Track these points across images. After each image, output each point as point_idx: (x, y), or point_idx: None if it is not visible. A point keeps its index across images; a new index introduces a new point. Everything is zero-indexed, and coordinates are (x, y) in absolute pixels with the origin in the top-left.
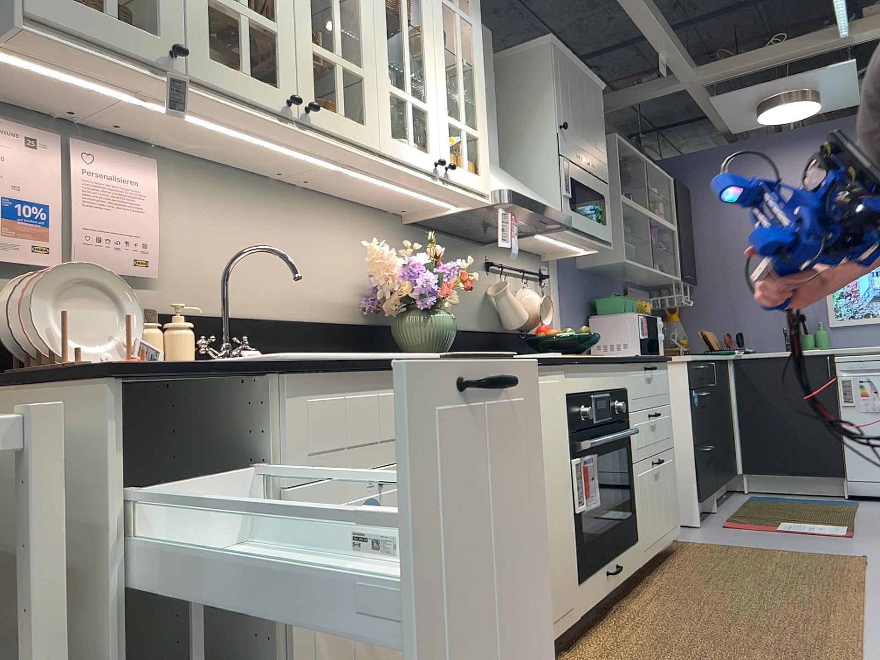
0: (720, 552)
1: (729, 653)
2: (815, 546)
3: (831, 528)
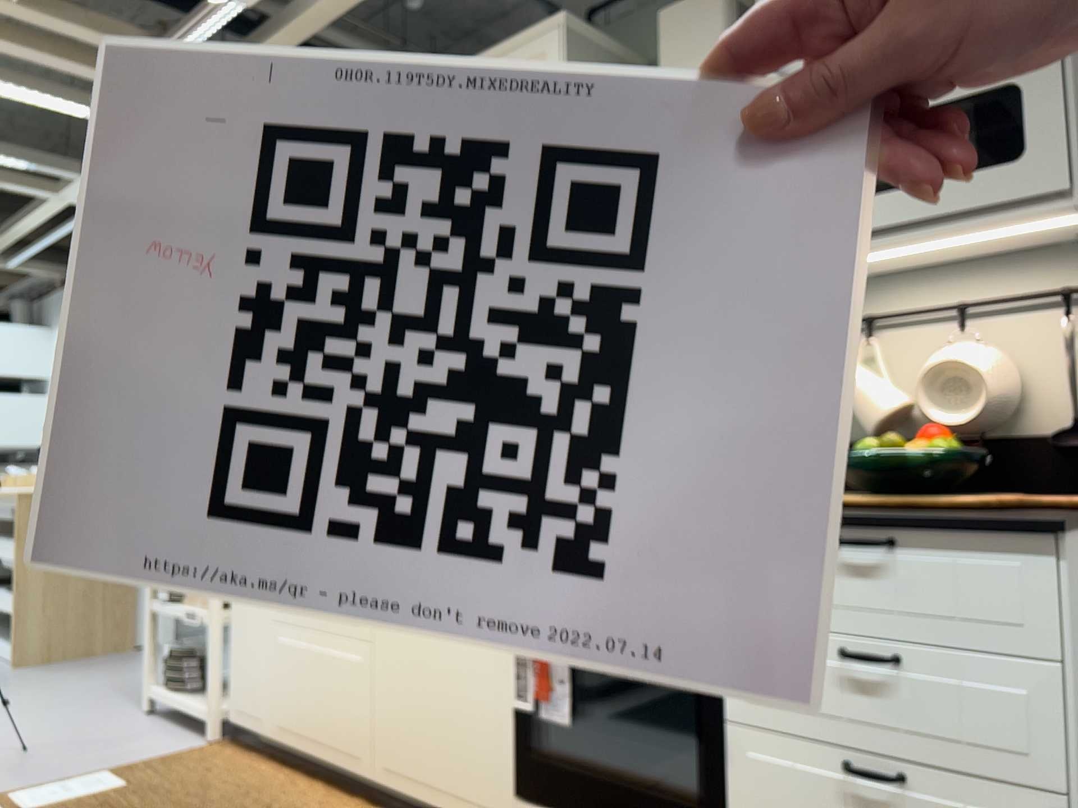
0: None
1: None
2: None
3: None
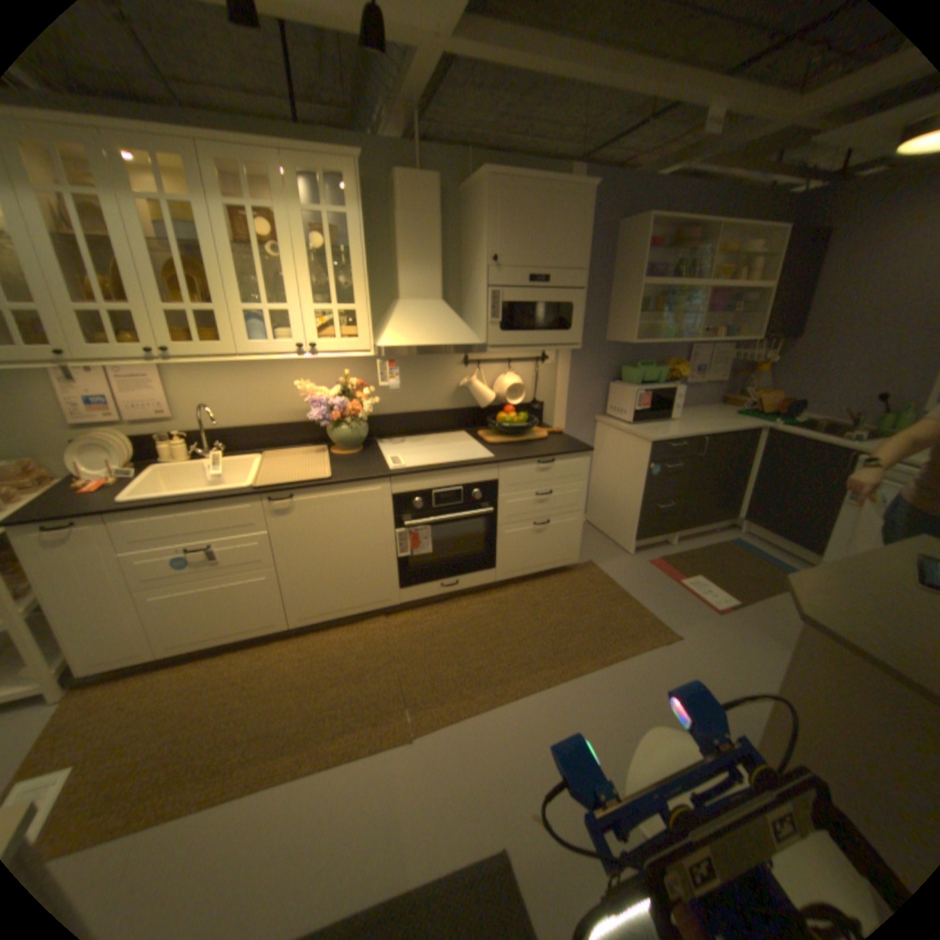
0: (595, 587)
1: (444, 662)
2: (671, 613)
3: (724, 601)
